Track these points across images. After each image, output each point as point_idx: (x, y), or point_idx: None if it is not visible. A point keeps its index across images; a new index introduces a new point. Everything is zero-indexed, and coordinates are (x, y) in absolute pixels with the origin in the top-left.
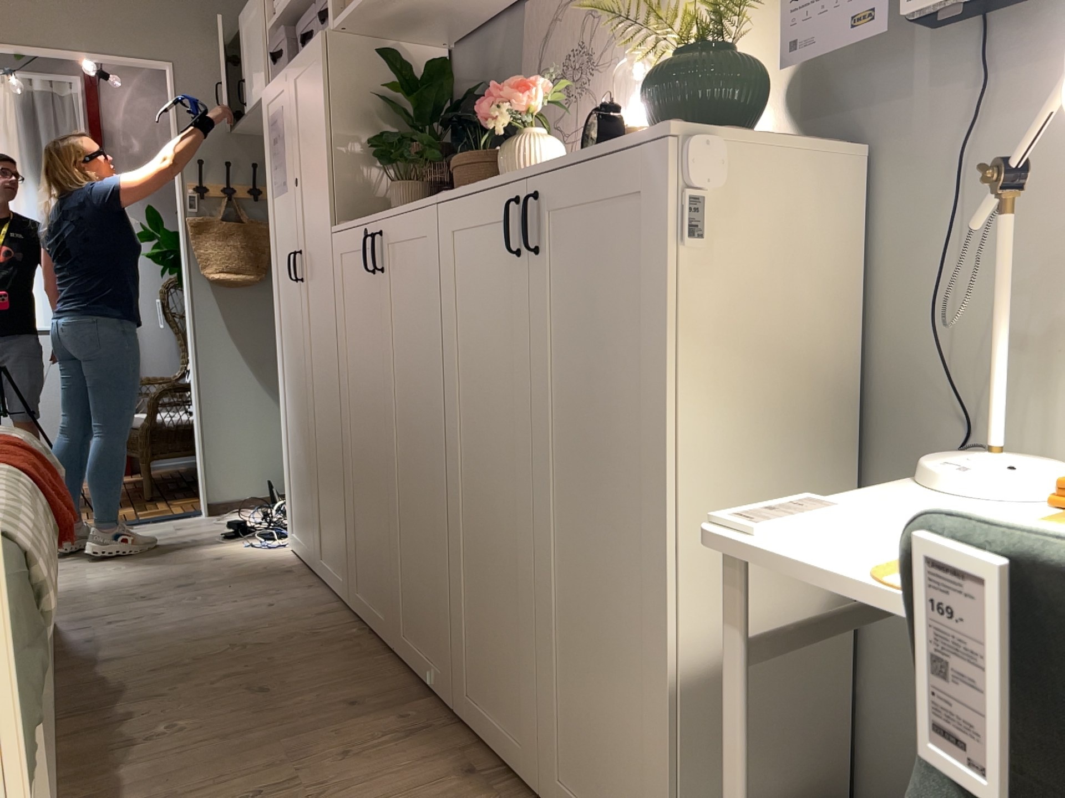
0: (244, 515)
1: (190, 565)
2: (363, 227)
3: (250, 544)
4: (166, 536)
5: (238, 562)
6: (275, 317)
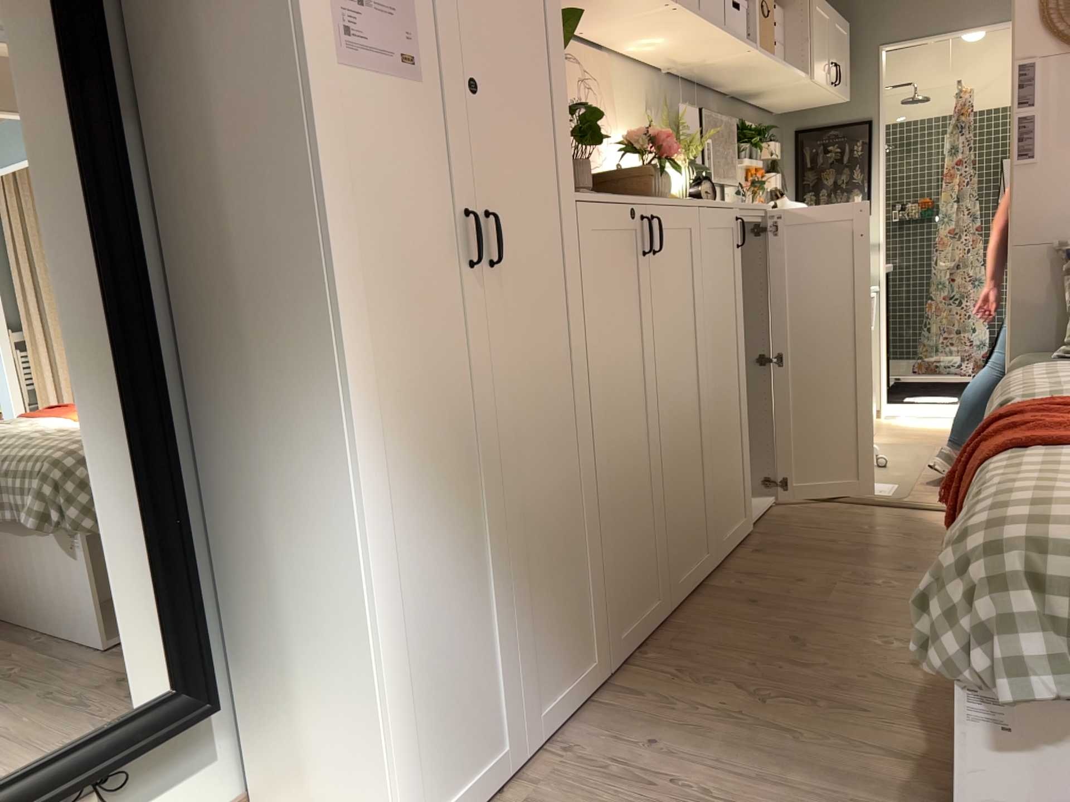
0: None
1: None
2: (631, 205)
3: None
4: None
5: None
6: (347, 356)
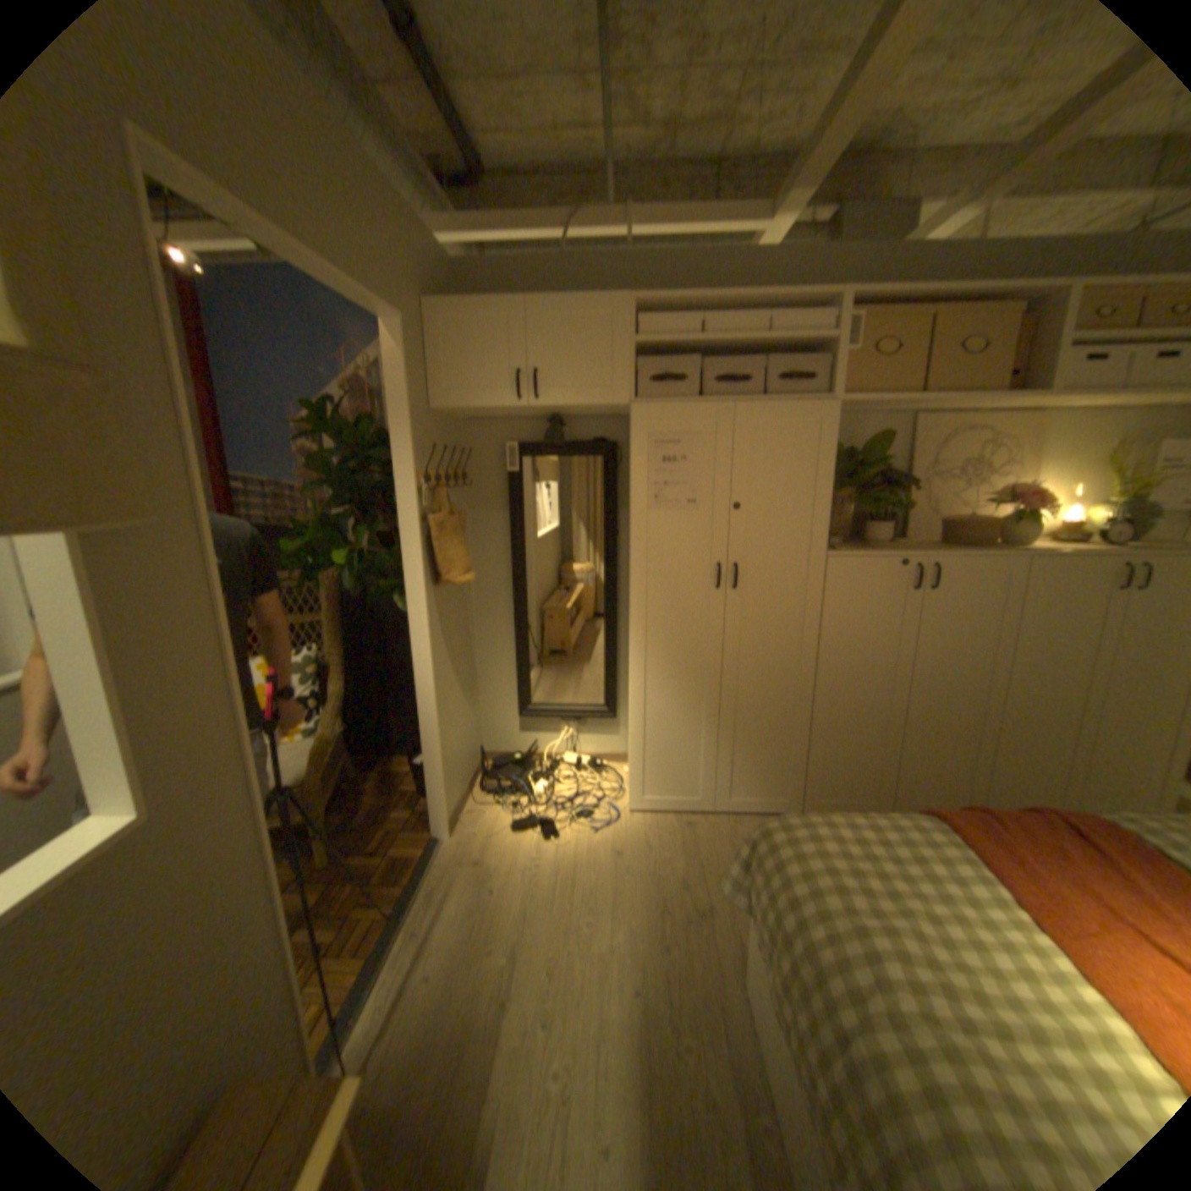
0: (478, 815)
1: (624, 872)
2: (903, 559)
3: (588, 829)
4: (495, 875)
5: (641, 844)
6: (636, 618)
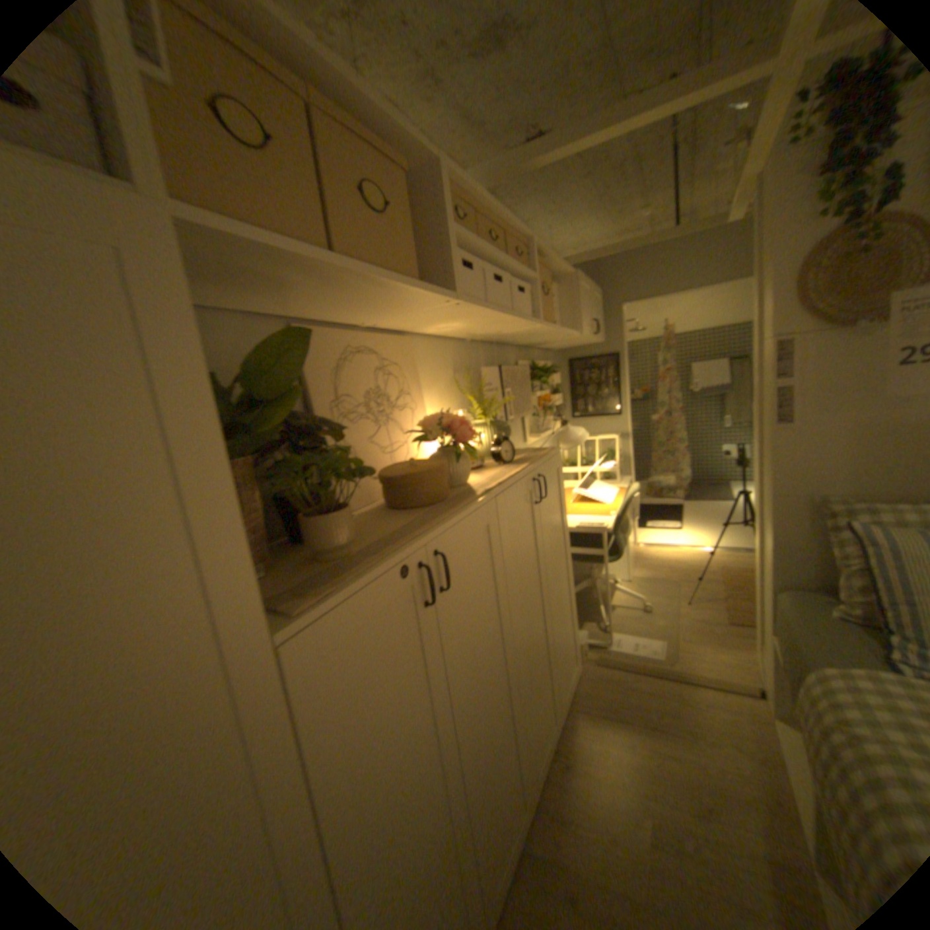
0: None
1: None
2: (402, 562)
3: None
4: None
5: None
6: None
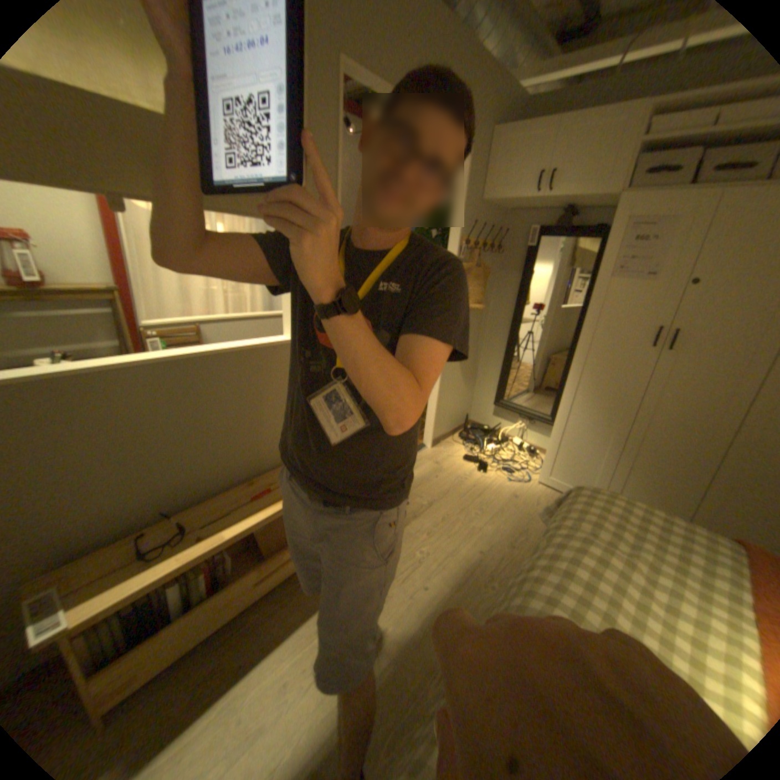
0: (450, 444)
1: (513, 505)
2: None
3: (506, 477)
4: (443, 471)
5: (534, 499)
6: (580, 354)
